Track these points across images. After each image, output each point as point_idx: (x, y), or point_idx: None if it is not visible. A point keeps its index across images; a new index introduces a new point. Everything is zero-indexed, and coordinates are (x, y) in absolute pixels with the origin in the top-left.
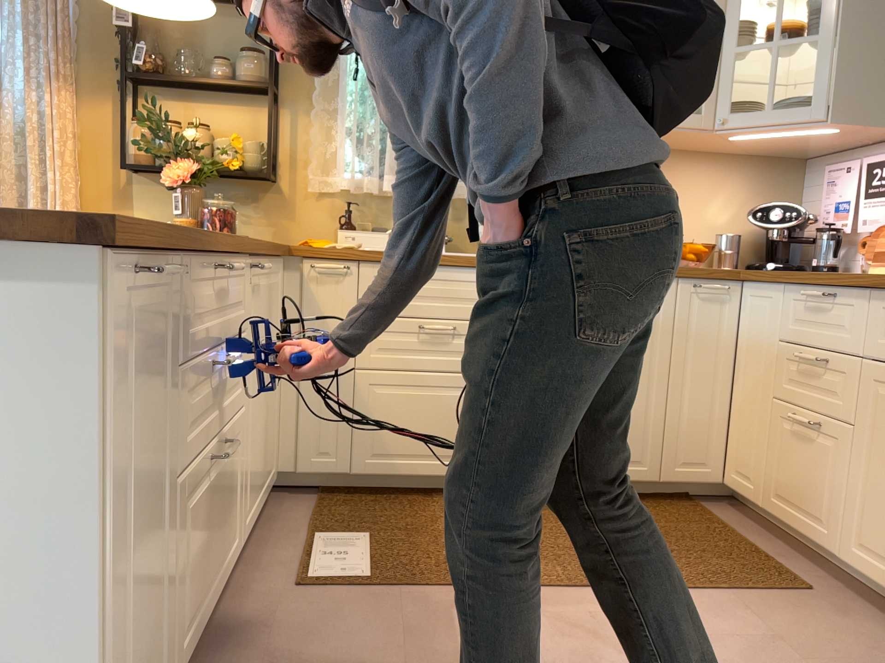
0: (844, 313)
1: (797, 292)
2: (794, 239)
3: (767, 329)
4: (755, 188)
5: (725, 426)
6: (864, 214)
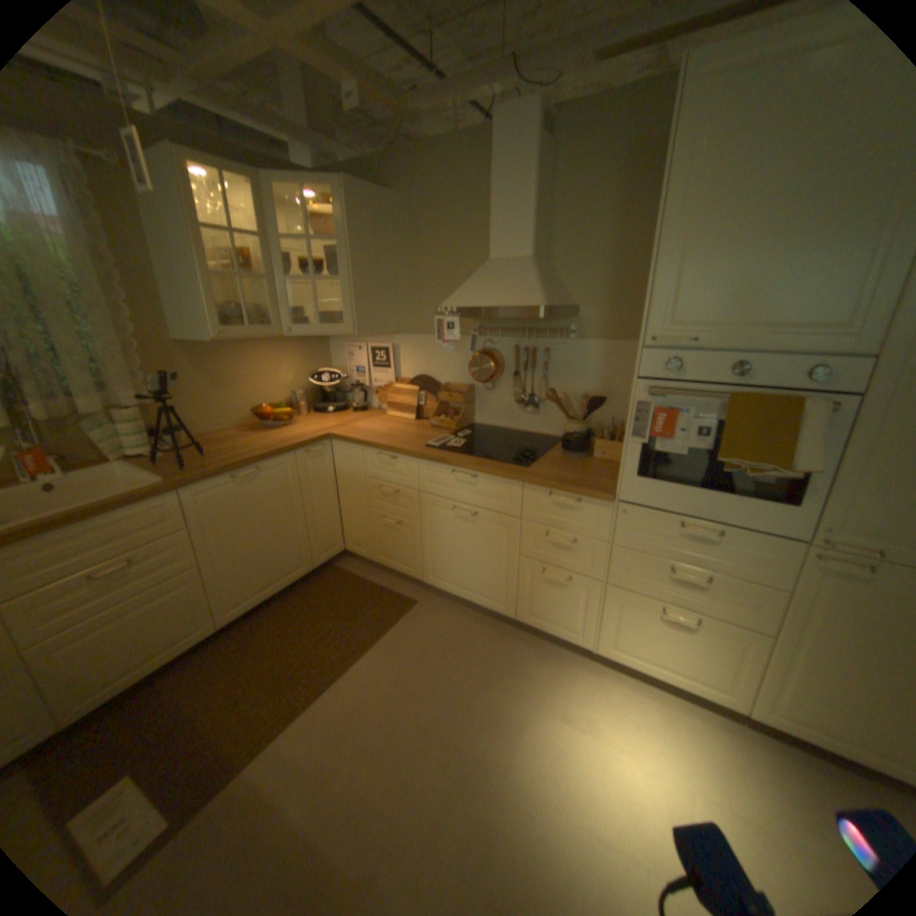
0: (403, 467)
1: (370, 451)
2: (338, 391)
3: (354, 469)
4: (303, 355)
5: (339, 521)
6: (373, 376)
